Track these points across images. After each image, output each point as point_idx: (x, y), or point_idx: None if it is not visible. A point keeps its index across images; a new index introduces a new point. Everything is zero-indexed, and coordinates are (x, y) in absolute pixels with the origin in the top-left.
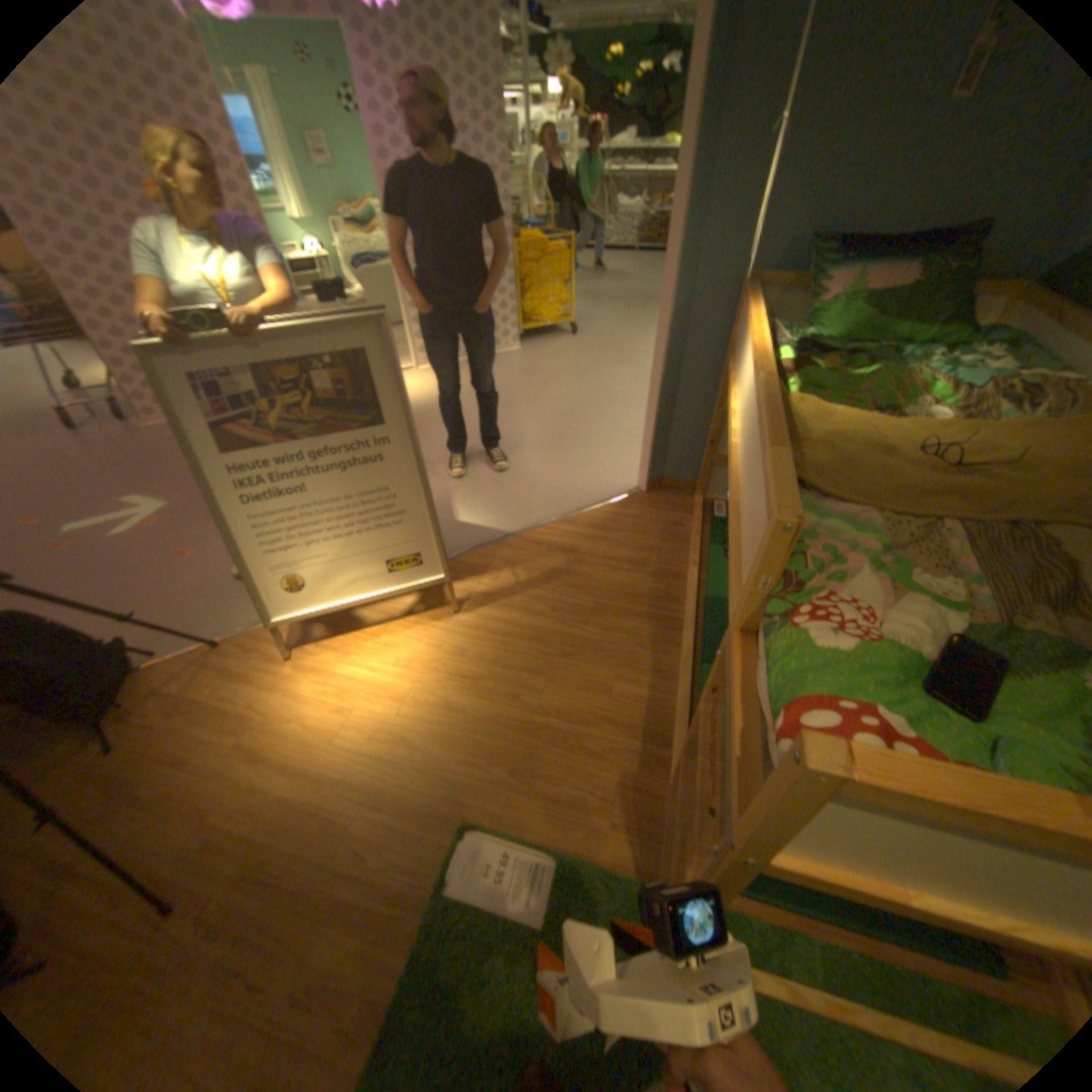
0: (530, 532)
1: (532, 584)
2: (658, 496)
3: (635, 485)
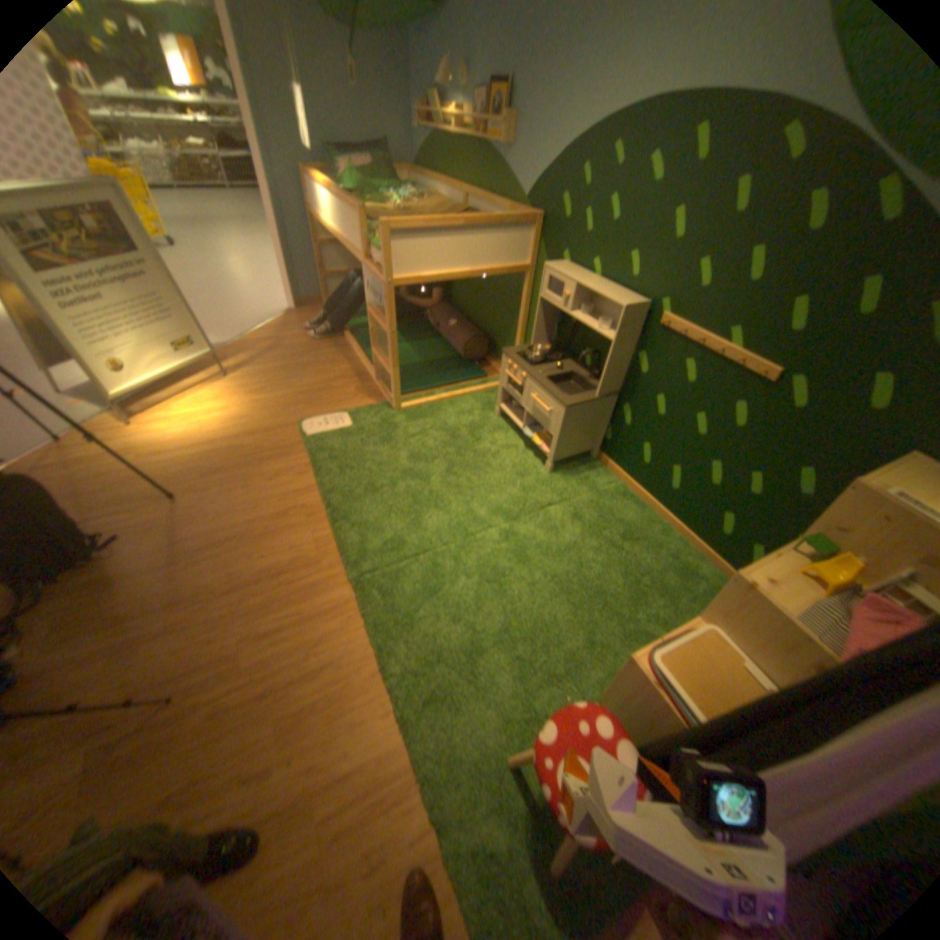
0: (238, 339)
1: (260, 355)
2: (303, 309)
3: (286, 308)
